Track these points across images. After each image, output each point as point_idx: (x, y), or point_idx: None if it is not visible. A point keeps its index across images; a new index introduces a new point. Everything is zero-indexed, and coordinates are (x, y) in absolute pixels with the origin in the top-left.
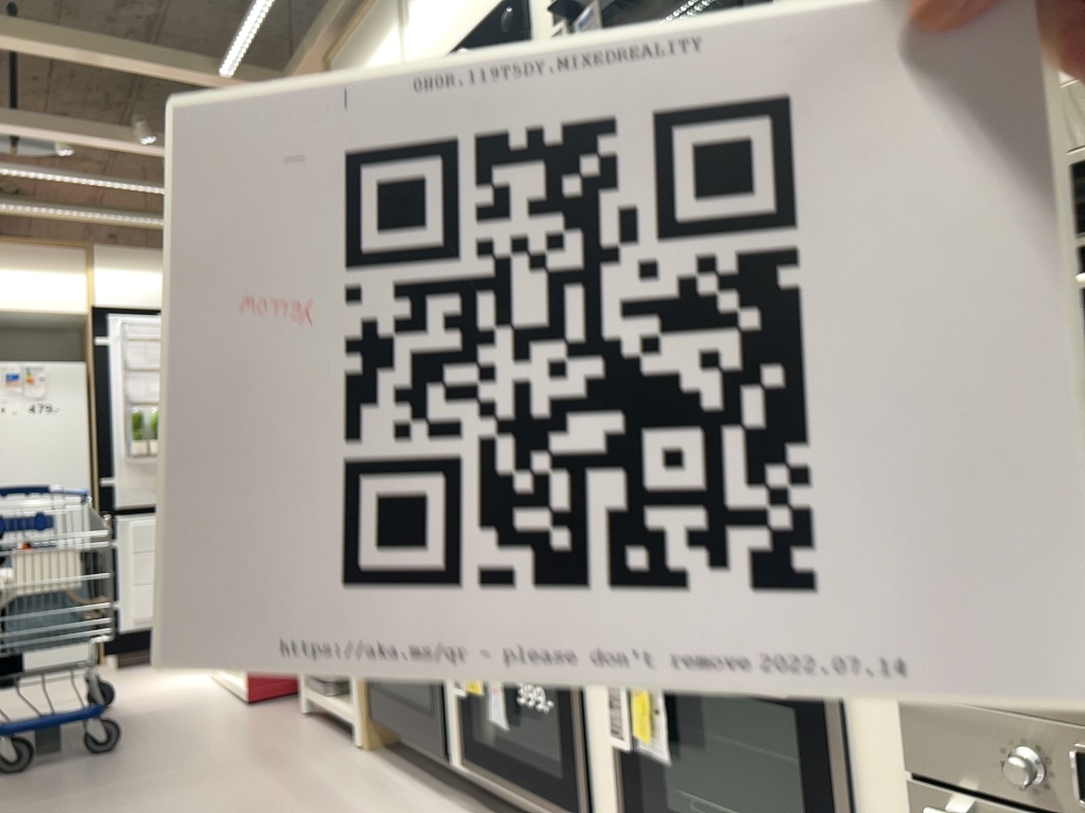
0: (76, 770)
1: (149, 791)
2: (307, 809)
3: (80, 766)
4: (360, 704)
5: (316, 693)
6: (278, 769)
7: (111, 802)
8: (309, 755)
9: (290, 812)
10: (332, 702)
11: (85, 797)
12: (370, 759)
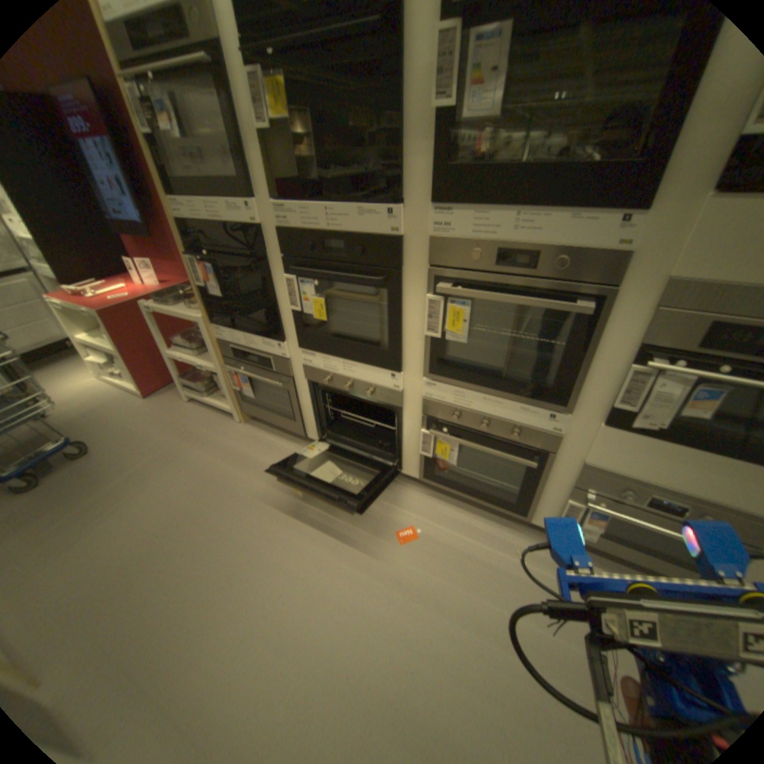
0: (76, 476)
1: (142, 480)
2: (245, 471)
3: (75, 472)
4: (227, 402)
5: (187, 390)
6: (206, 447)
7: (125, 494)
8: (215, 433)
9: (237, 476)
10: (202, 396)
11: (102, 494)
12: (250, 430)
